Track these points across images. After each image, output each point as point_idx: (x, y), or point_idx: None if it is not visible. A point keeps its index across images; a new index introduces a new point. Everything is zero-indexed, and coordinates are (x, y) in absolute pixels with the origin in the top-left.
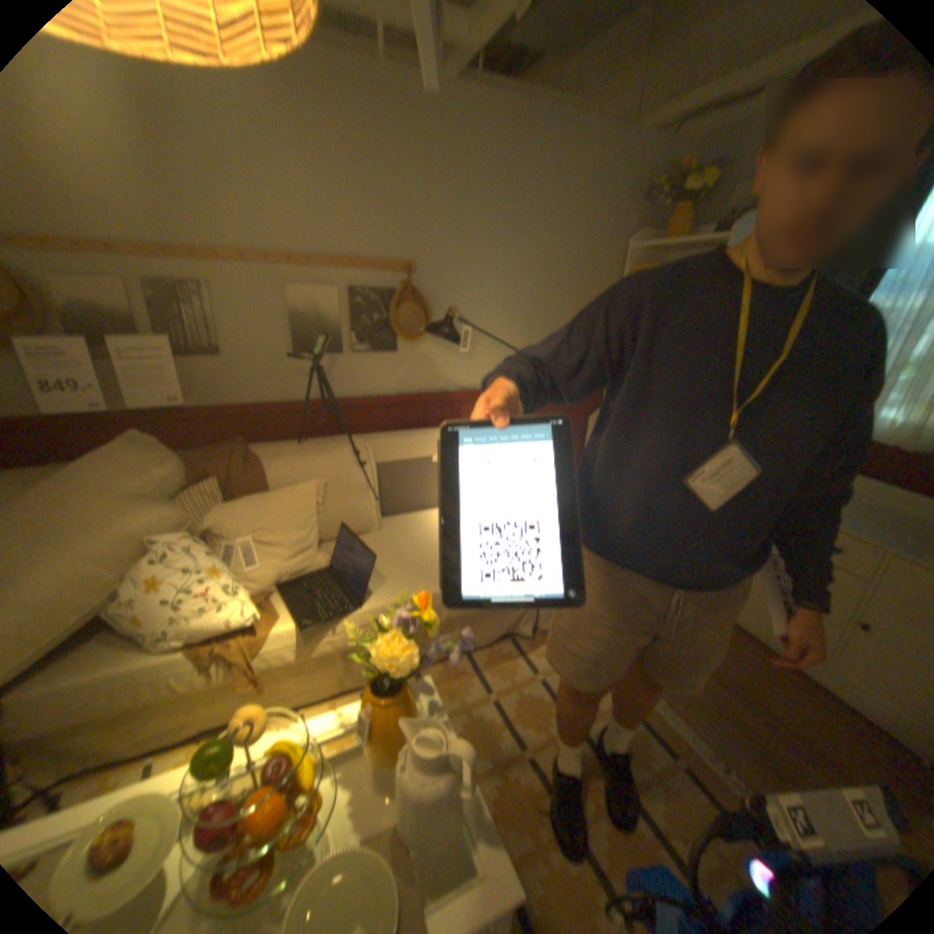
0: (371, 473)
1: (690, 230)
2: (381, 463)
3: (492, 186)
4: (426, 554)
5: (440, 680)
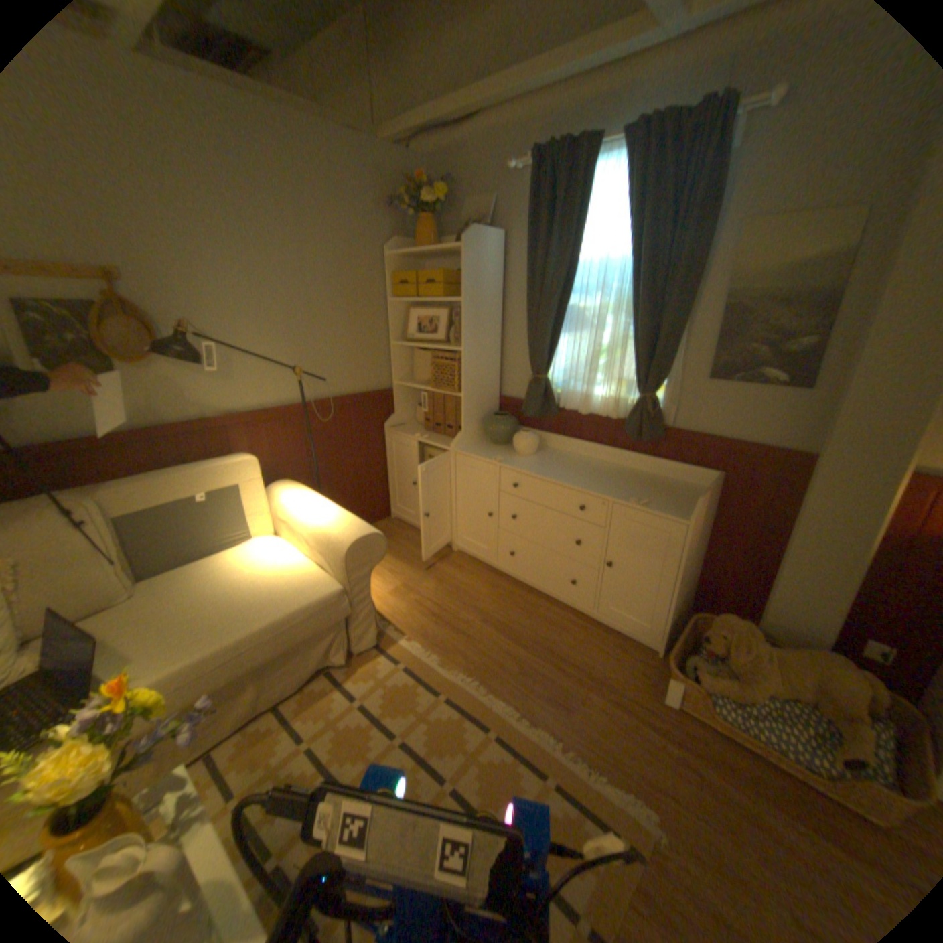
0: (96, 535)
1: (435, 241)
2: (109, 520)
3: (208, 184)
4: (192, 614)
5: (236, 754)
